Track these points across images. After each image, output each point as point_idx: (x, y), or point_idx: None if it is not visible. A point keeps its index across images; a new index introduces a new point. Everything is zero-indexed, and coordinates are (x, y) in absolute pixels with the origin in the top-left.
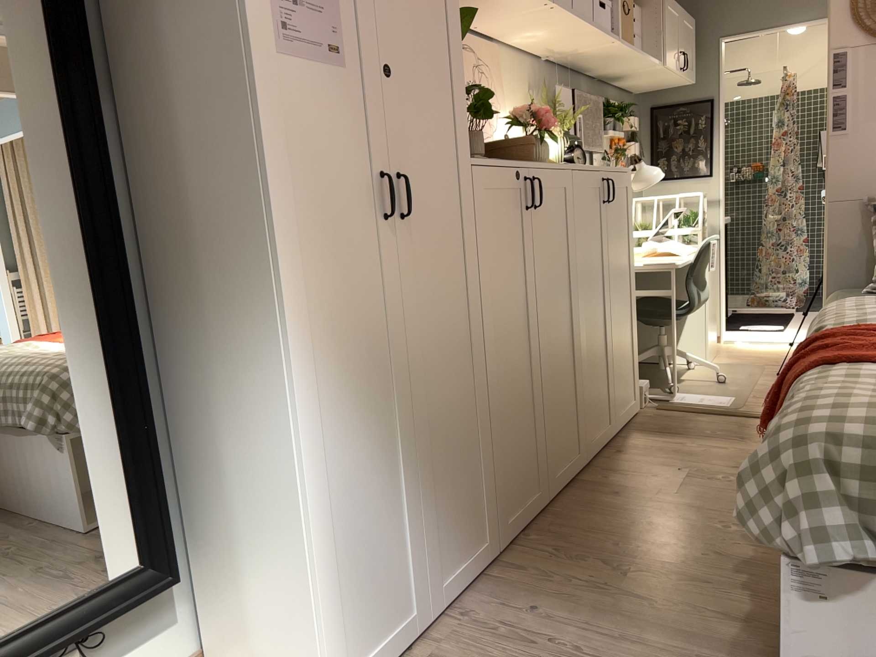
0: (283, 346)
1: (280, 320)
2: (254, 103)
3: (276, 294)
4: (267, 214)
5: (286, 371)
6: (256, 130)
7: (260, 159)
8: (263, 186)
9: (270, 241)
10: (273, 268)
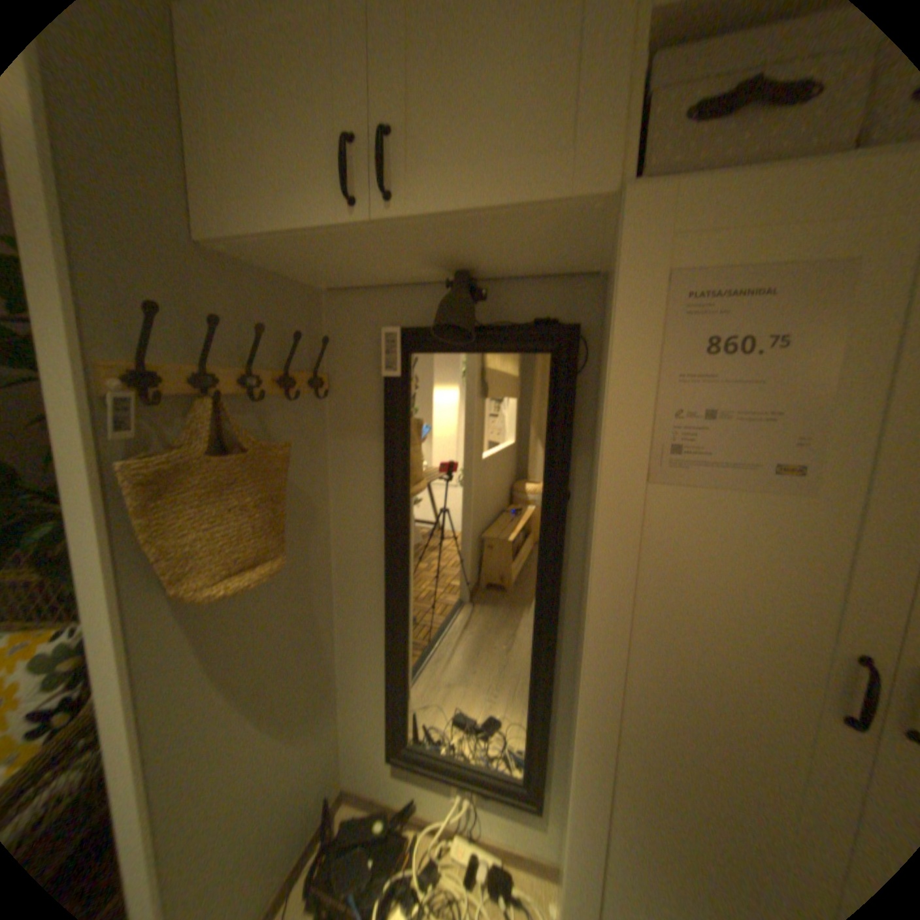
0: (577, 782)
1: (579, 758)
2: (599, 543)
3: (581, 734)
4: (588, 656)
5: (575, 806)
6: (595, 572)
7: (593, 600)
8: (590, 628)
9: (586, 682)
10: (583, 708)
